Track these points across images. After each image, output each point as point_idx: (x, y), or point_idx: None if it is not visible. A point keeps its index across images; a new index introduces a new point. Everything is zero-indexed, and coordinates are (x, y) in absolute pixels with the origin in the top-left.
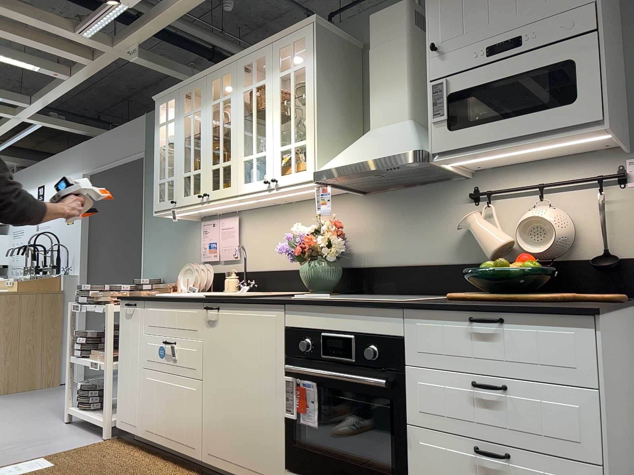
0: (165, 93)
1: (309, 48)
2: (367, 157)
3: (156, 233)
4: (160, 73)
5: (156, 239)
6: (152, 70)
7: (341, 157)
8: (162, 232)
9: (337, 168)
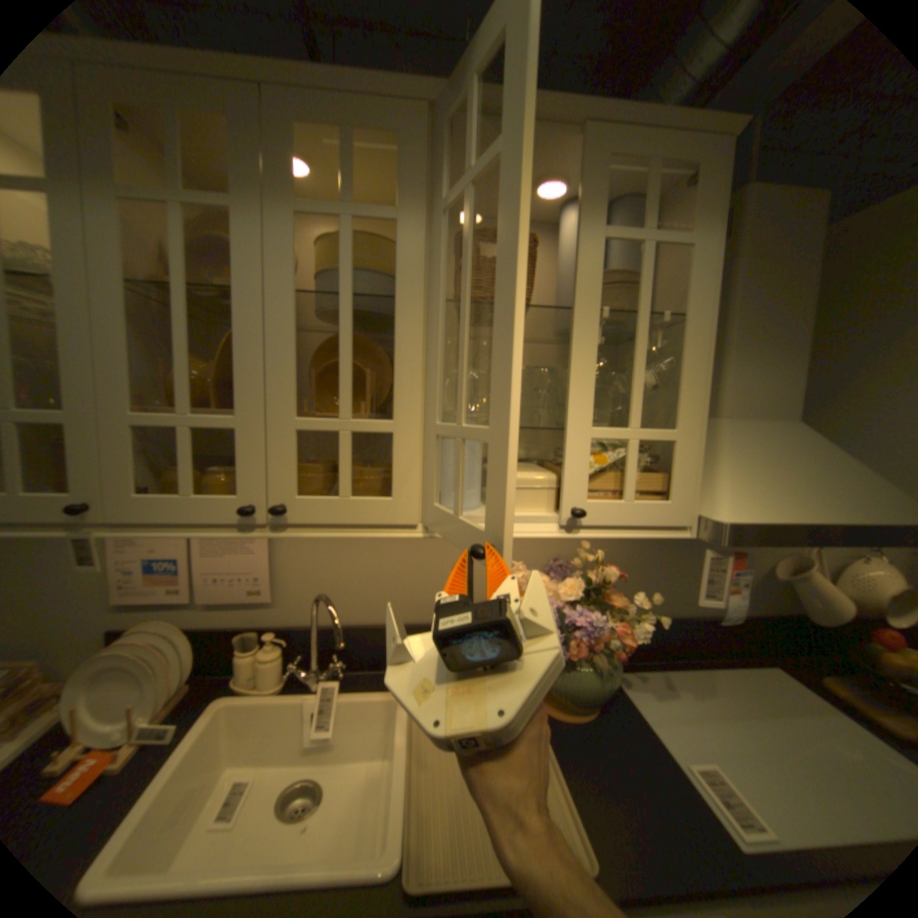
0: None
1: (716, 197)
2: (844, 514)
3: None
4: None
5: None
6: None
7: (757, 491)
8: None
9: (797, 530)
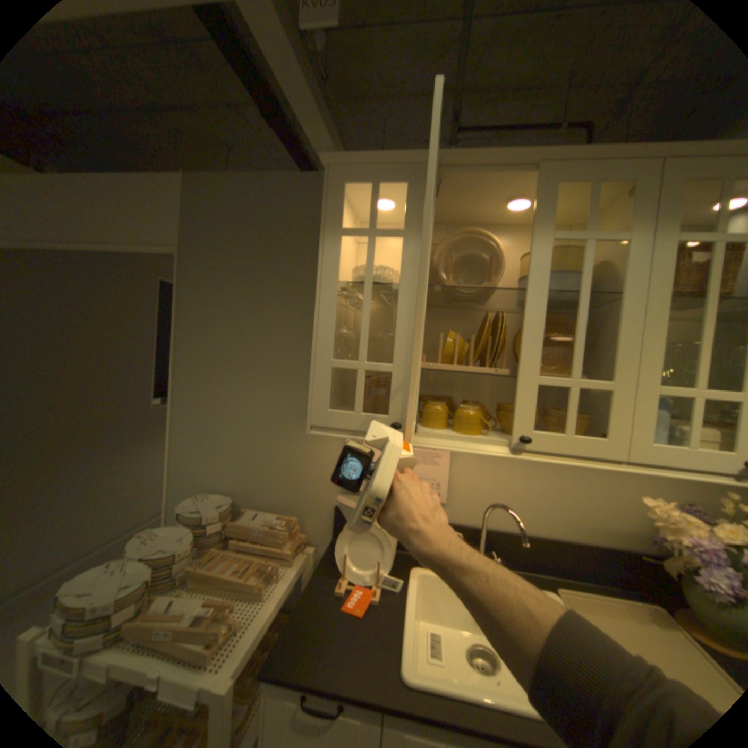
0: (372, 155)
1: None
2: None
3: (208, 409)
4: (287, 97)
5: (207, 420)
6: (278, 80)
7: None
8: (229, 412)
9: None
